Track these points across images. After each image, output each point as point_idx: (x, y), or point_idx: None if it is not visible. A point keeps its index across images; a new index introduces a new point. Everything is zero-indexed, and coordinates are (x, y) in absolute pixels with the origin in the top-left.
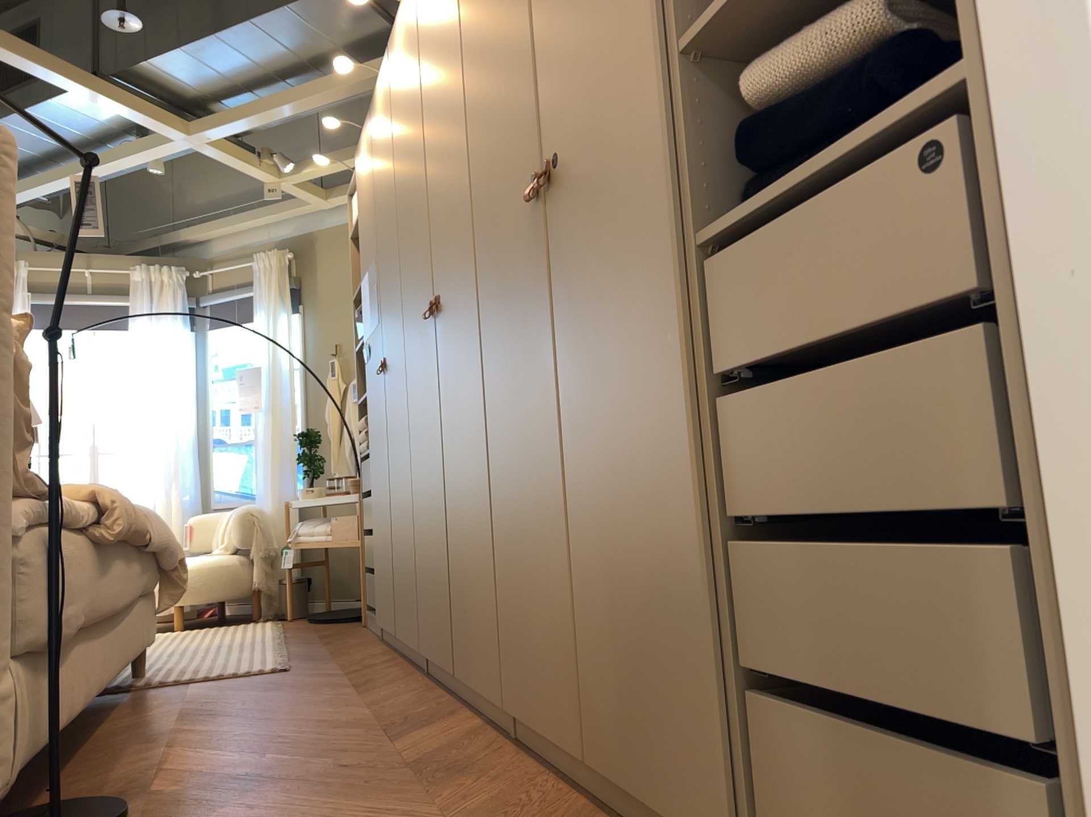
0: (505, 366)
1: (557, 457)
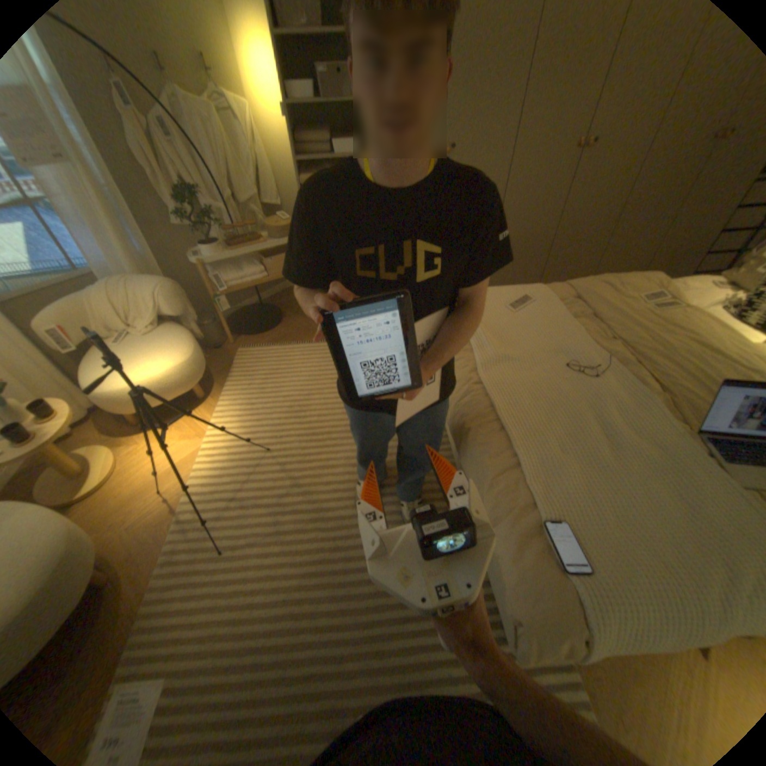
0: (651, 190)
1: (669, 221)
